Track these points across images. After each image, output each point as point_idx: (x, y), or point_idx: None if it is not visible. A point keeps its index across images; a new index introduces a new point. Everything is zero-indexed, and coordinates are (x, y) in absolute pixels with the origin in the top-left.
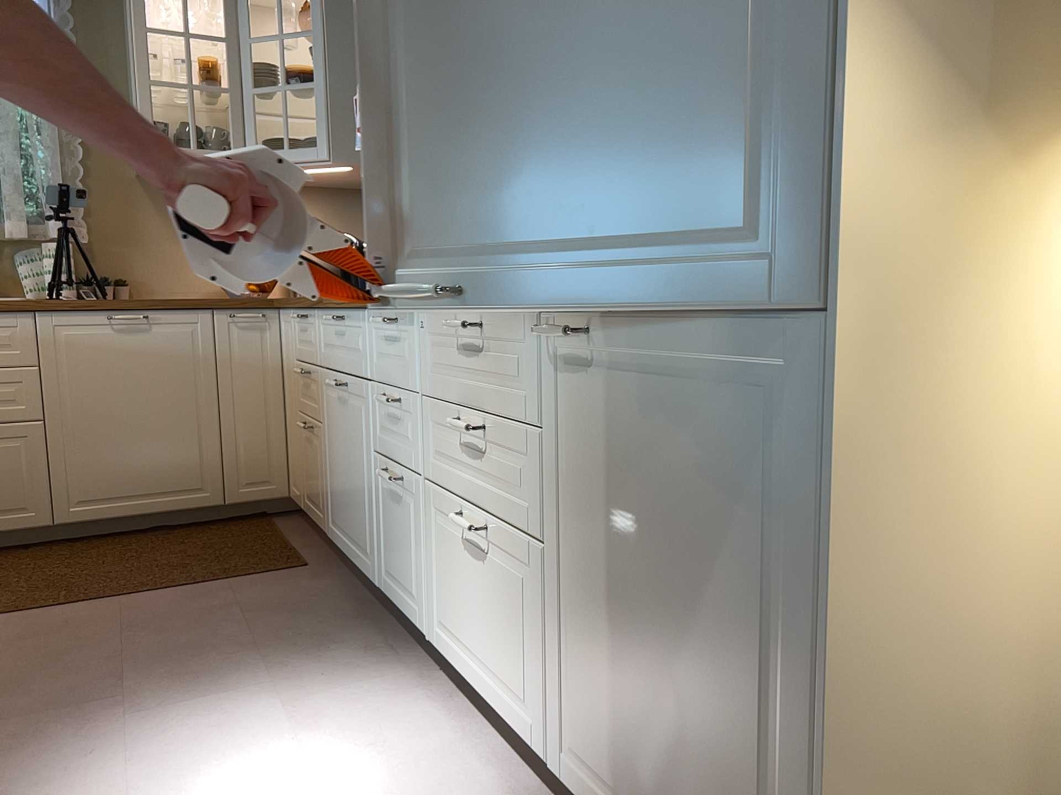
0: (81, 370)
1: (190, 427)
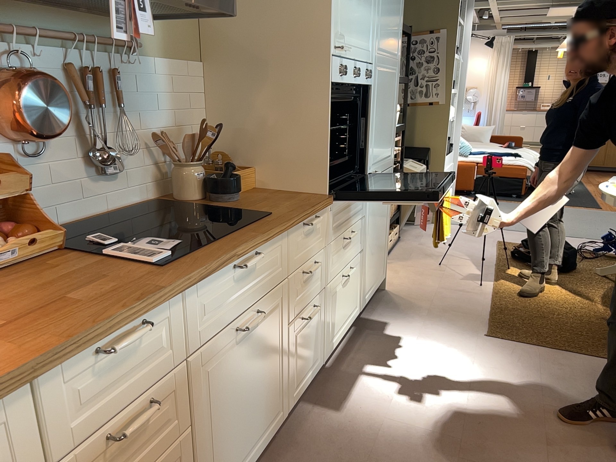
0: None
1: None
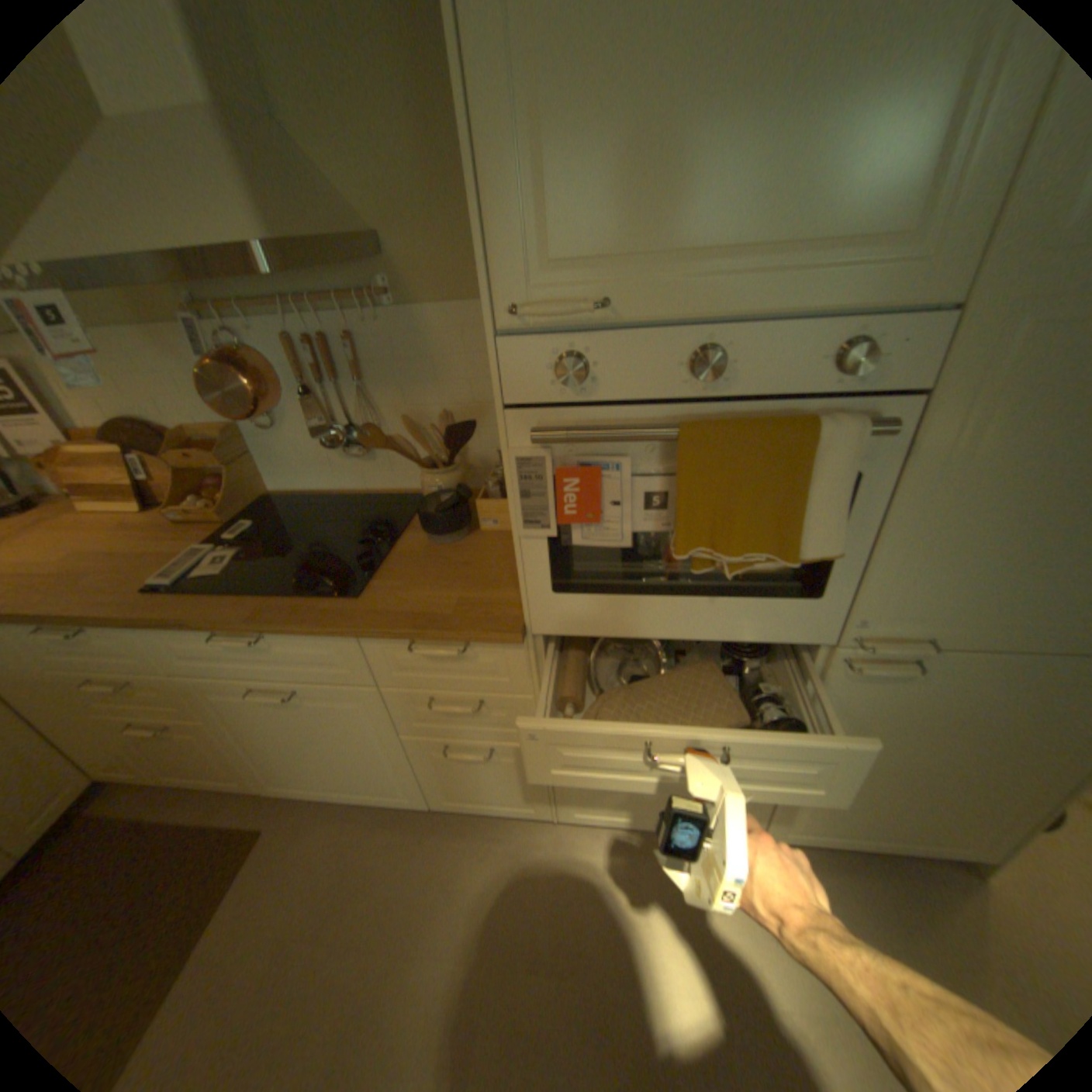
0: None
1: None
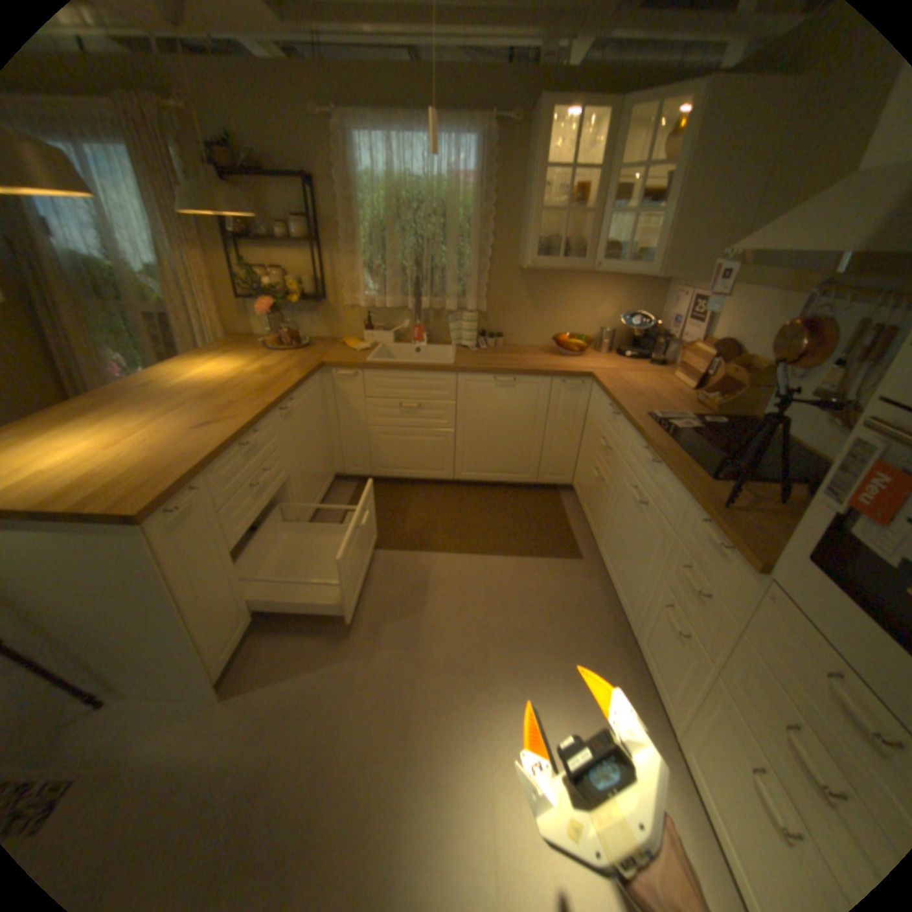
0: (475, 406)
1: (525, 442)
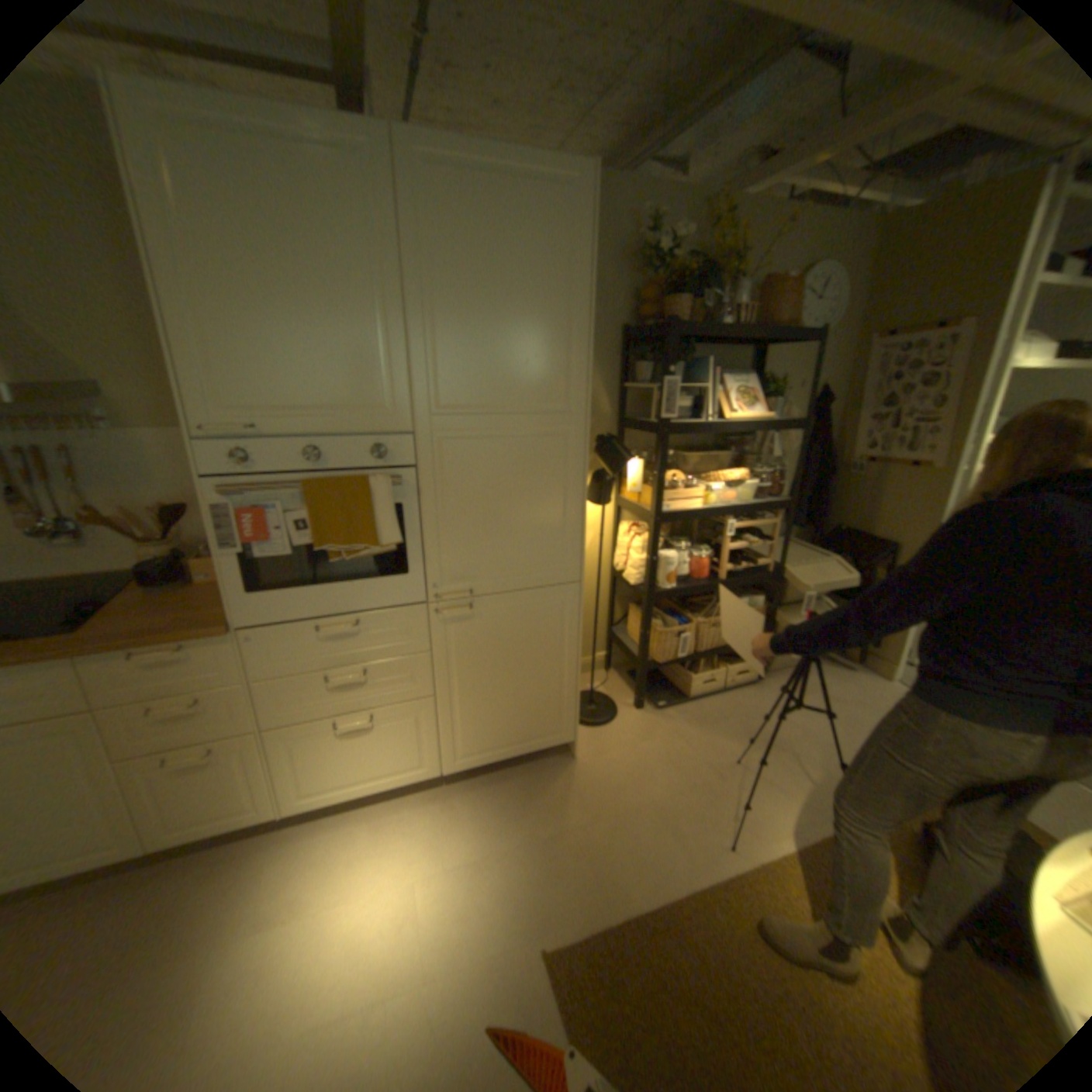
0: None
1: None
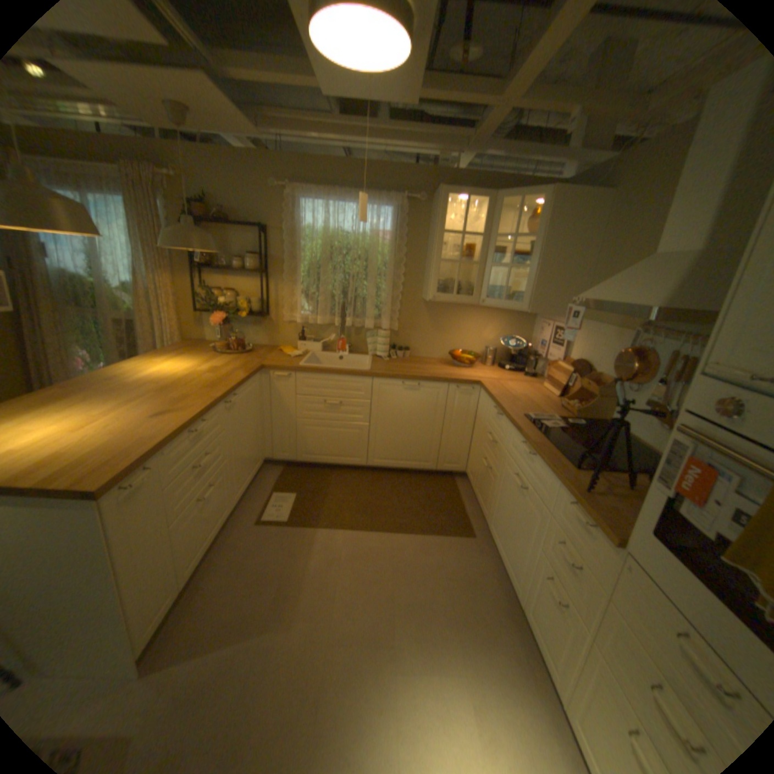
0: (387, 404)
1: (428, 435)
